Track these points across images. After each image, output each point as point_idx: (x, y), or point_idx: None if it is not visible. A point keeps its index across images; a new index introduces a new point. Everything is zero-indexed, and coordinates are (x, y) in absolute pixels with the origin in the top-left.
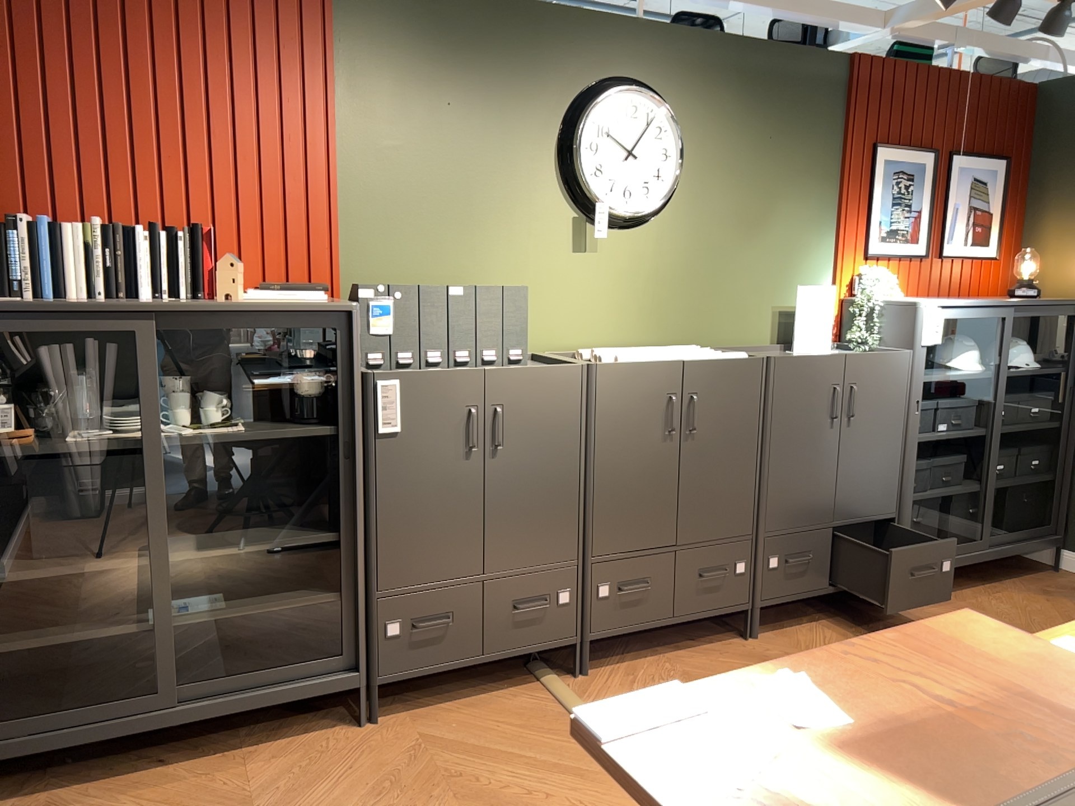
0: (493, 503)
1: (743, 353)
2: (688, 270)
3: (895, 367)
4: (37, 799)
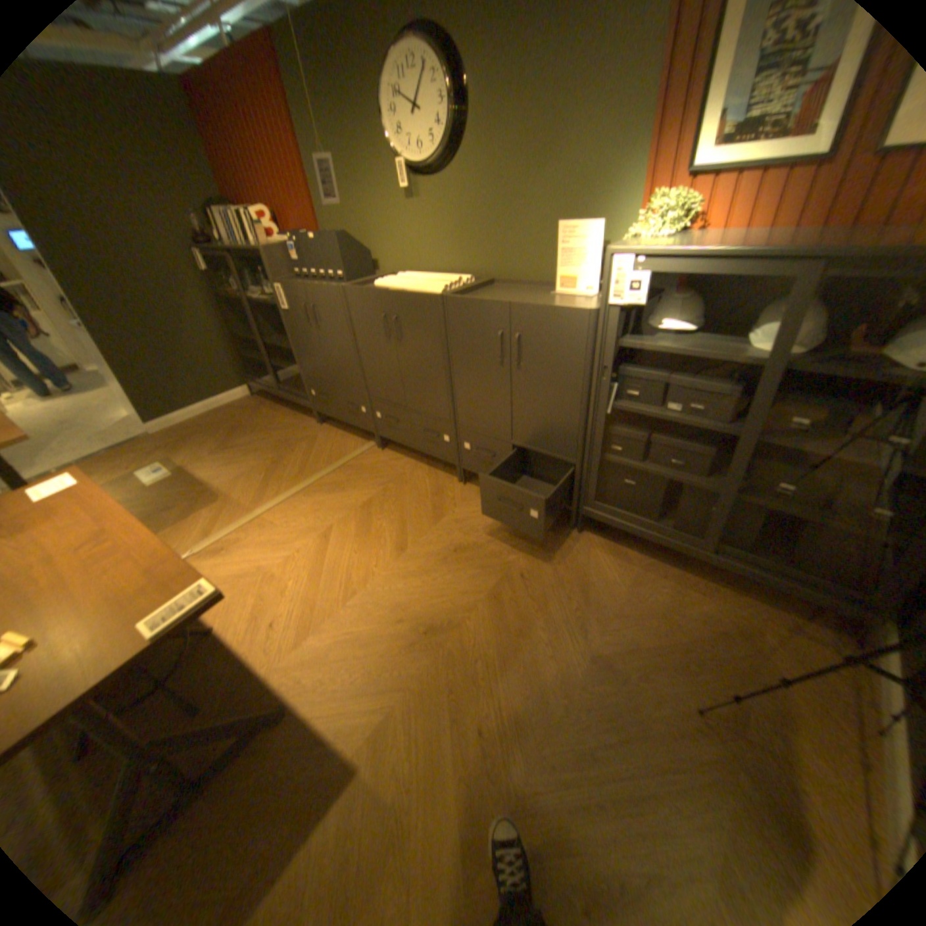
0: (327, 352)
1: (441, 289)
2: (482, 208)
3: (568, 324)
4: (264, 401)
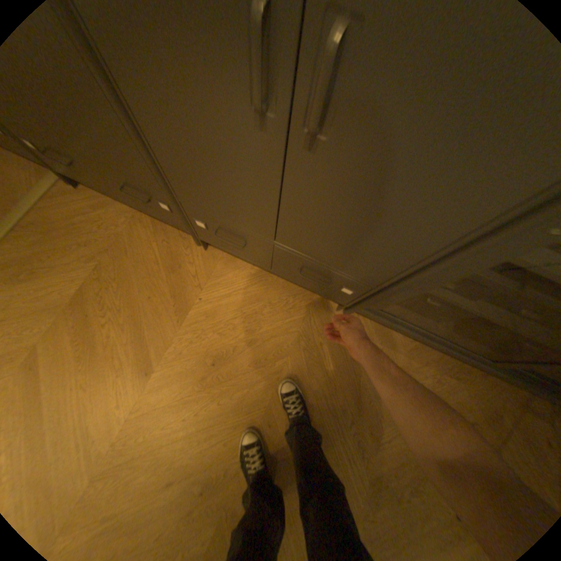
0: None
1: None
2: None
3: None
4: None
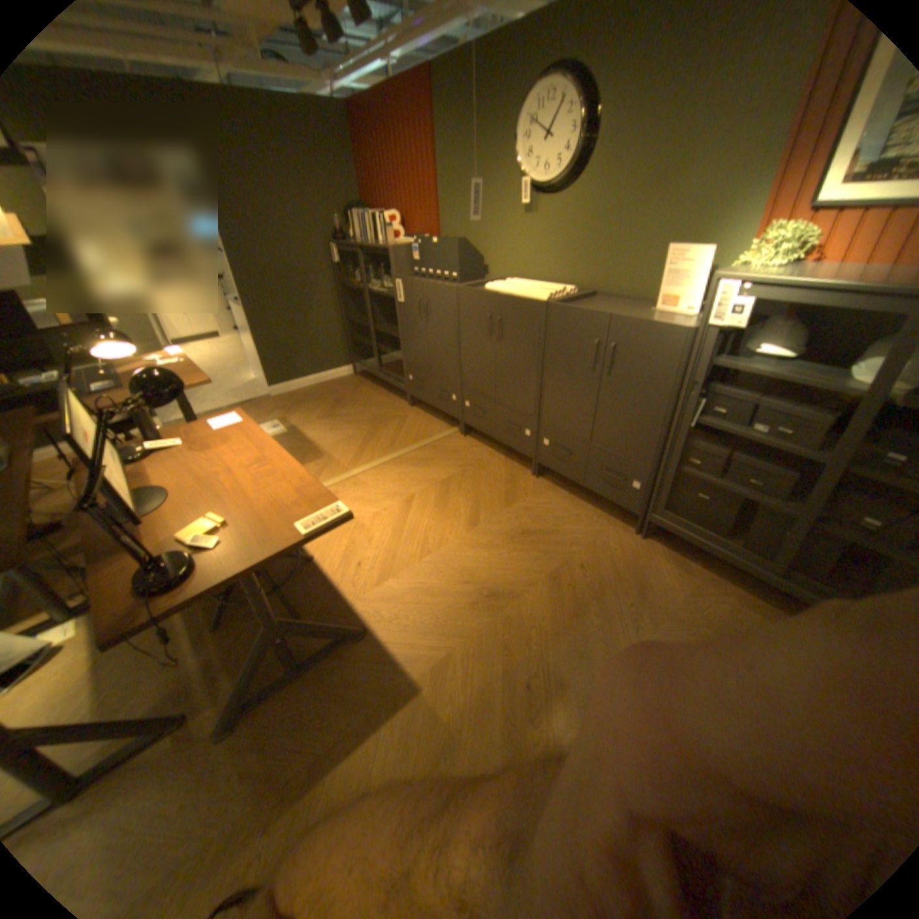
0: (434, 342)
1: (551, 295)
2: (601, 224)
3: (671, 338)
4: (369, 381)
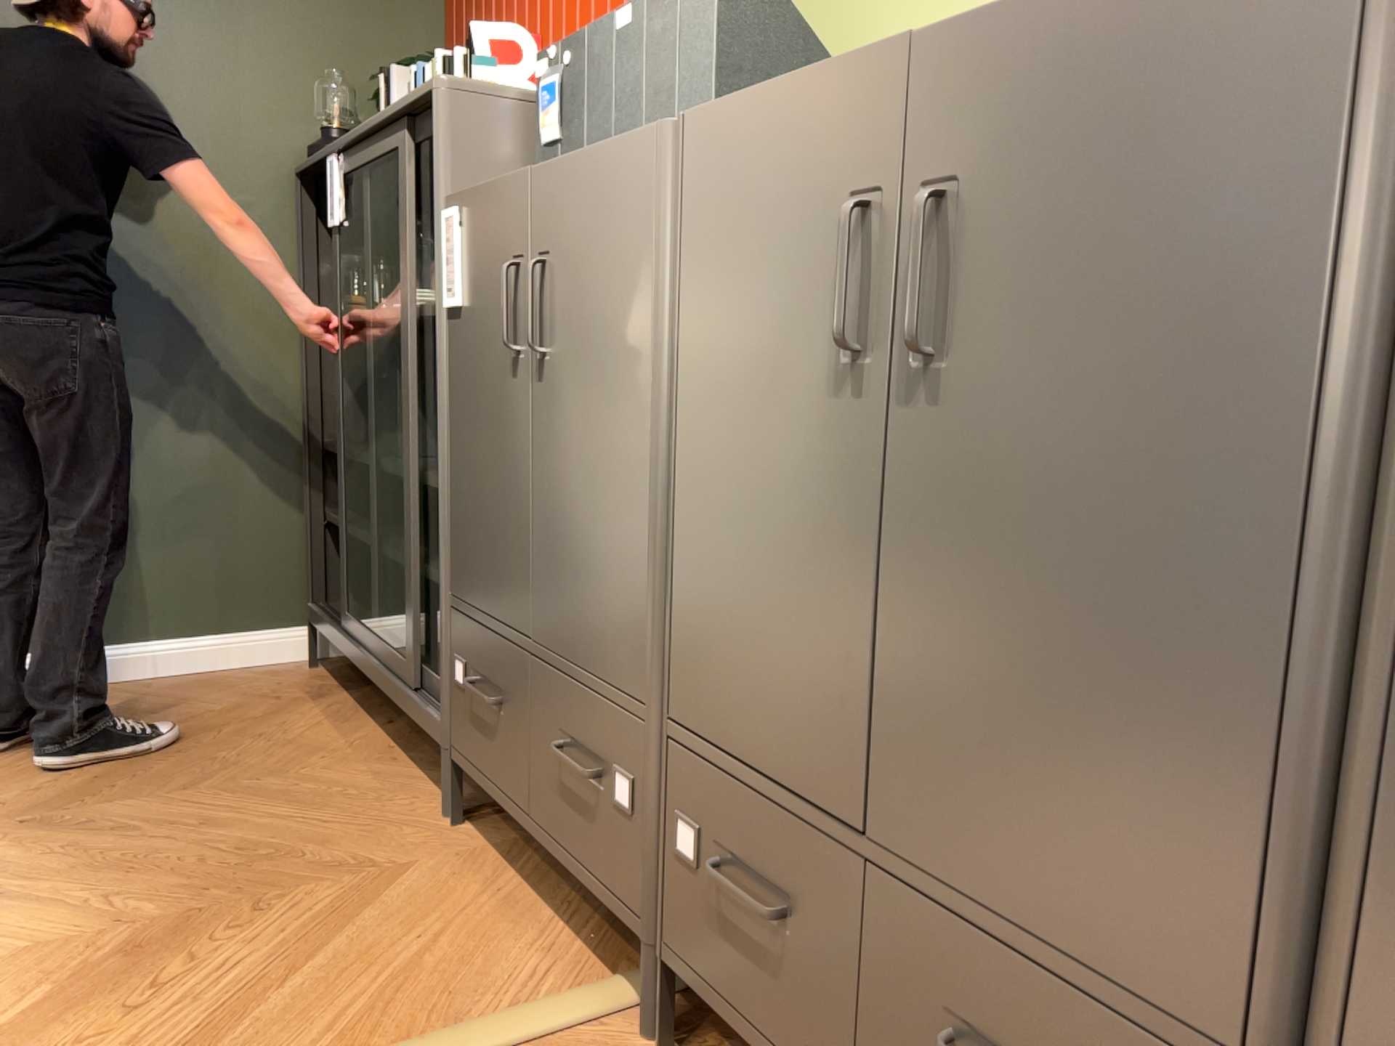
0: (540, 483)
1: None
2: None
3: None
4: (331, 691)
